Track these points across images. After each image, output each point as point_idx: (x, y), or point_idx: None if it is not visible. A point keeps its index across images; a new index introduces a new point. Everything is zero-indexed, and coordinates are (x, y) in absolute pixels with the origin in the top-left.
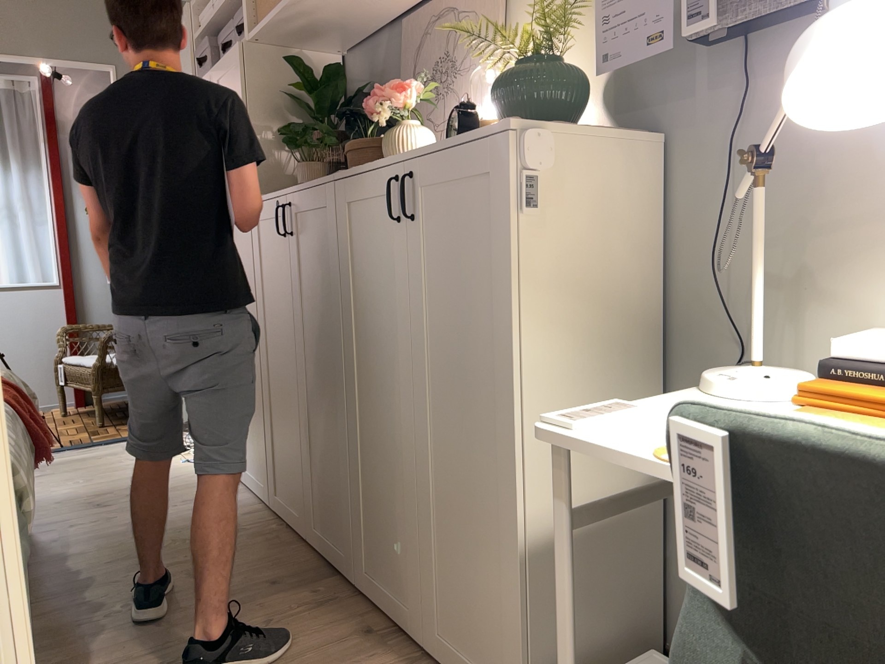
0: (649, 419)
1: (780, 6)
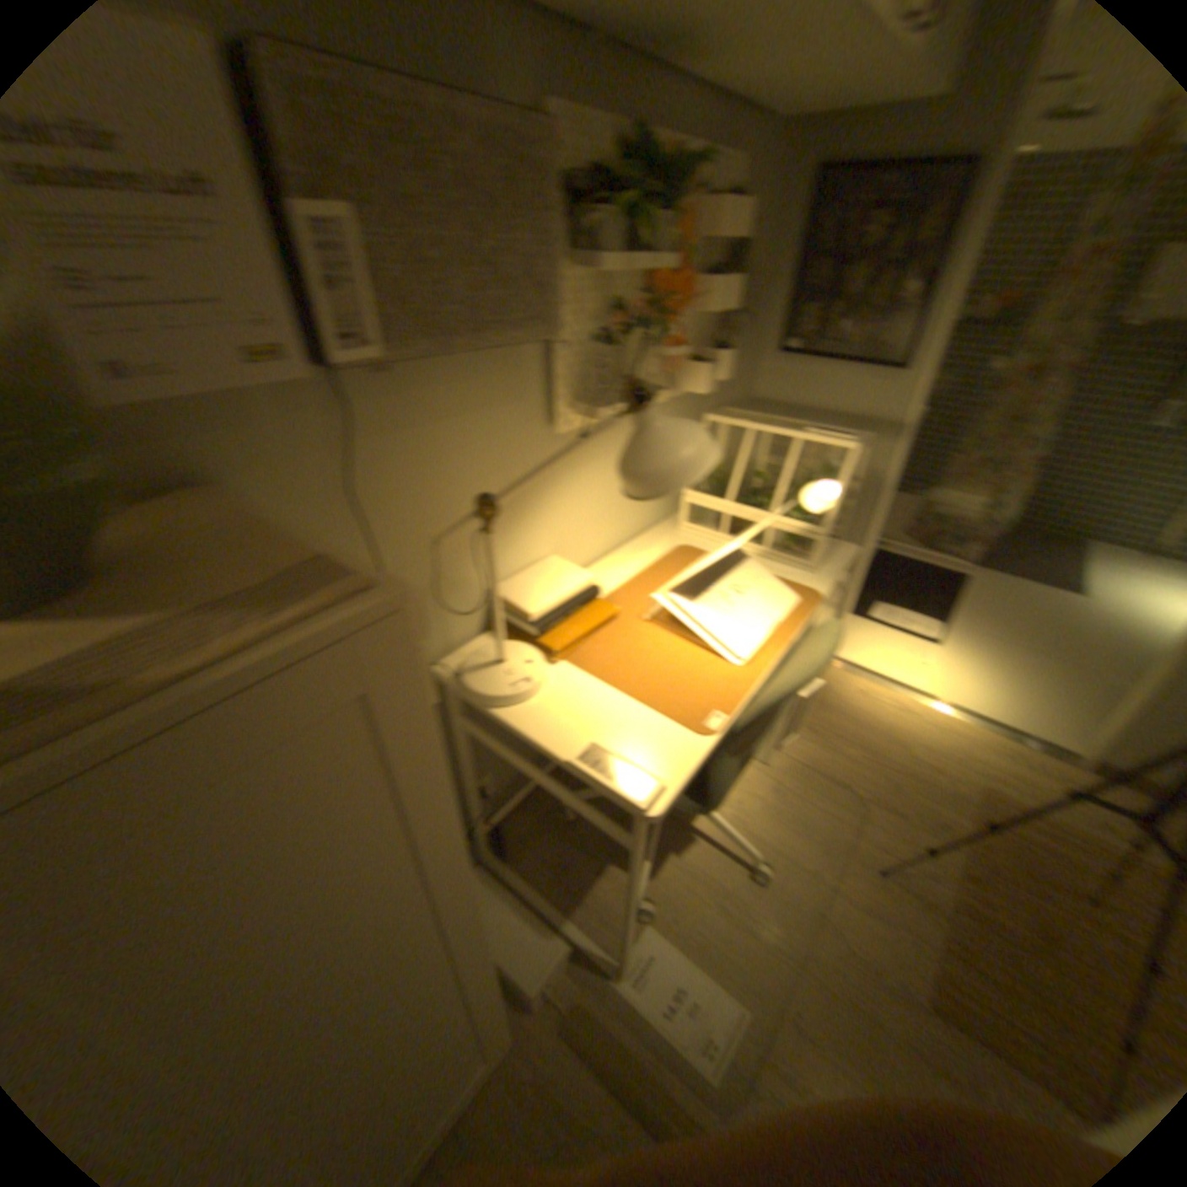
0: (604, 738)
1: (446, 340)
